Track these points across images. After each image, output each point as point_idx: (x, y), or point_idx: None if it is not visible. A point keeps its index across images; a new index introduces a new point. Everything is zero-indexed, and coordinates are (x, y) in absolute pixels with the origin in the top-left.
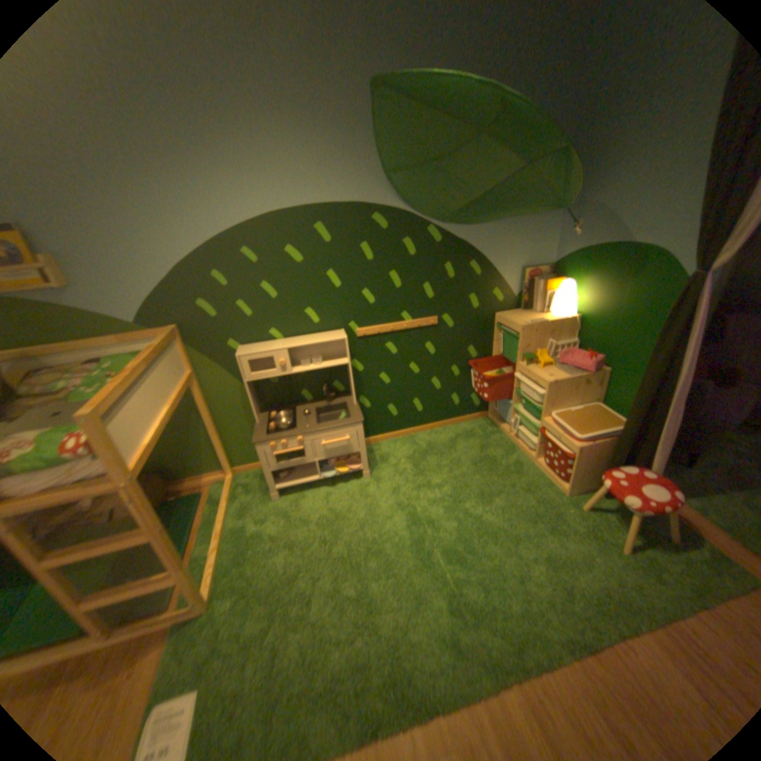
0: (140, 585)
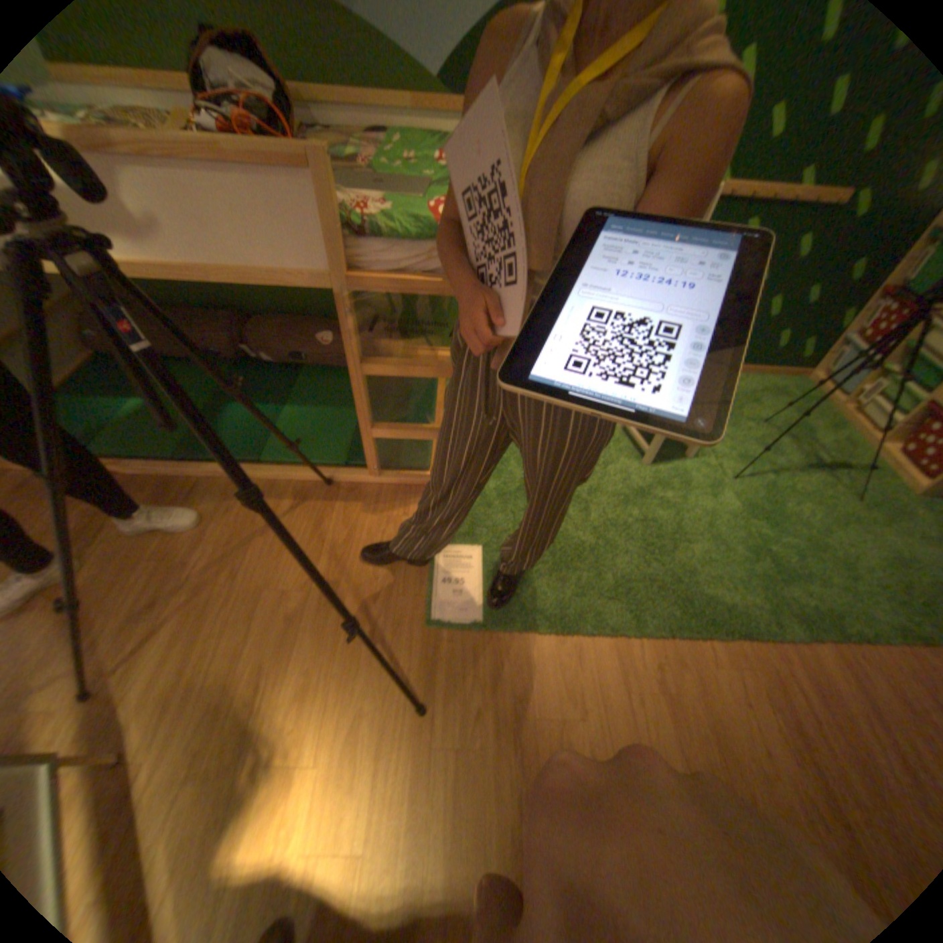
0: (427, 429)
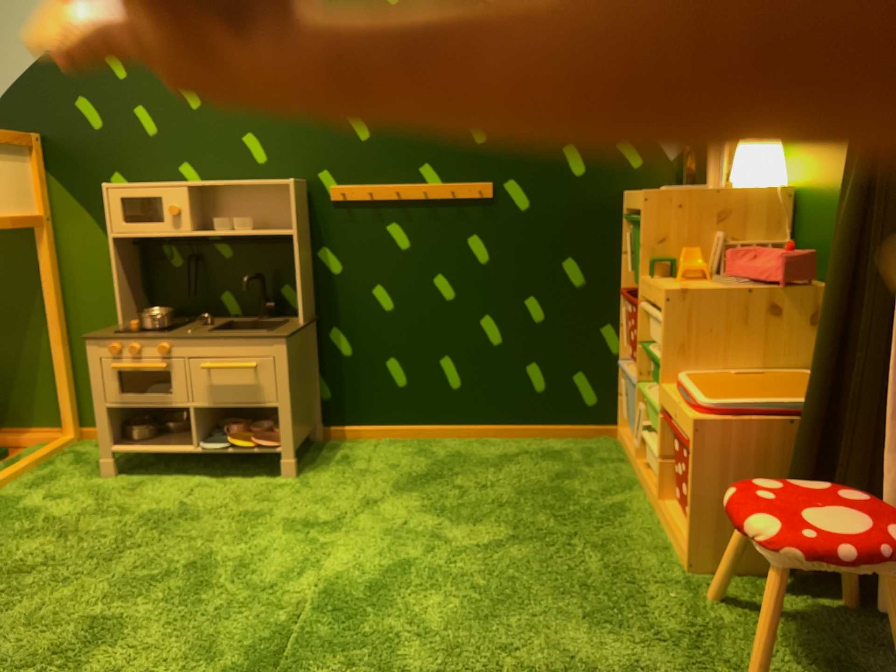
0: None
